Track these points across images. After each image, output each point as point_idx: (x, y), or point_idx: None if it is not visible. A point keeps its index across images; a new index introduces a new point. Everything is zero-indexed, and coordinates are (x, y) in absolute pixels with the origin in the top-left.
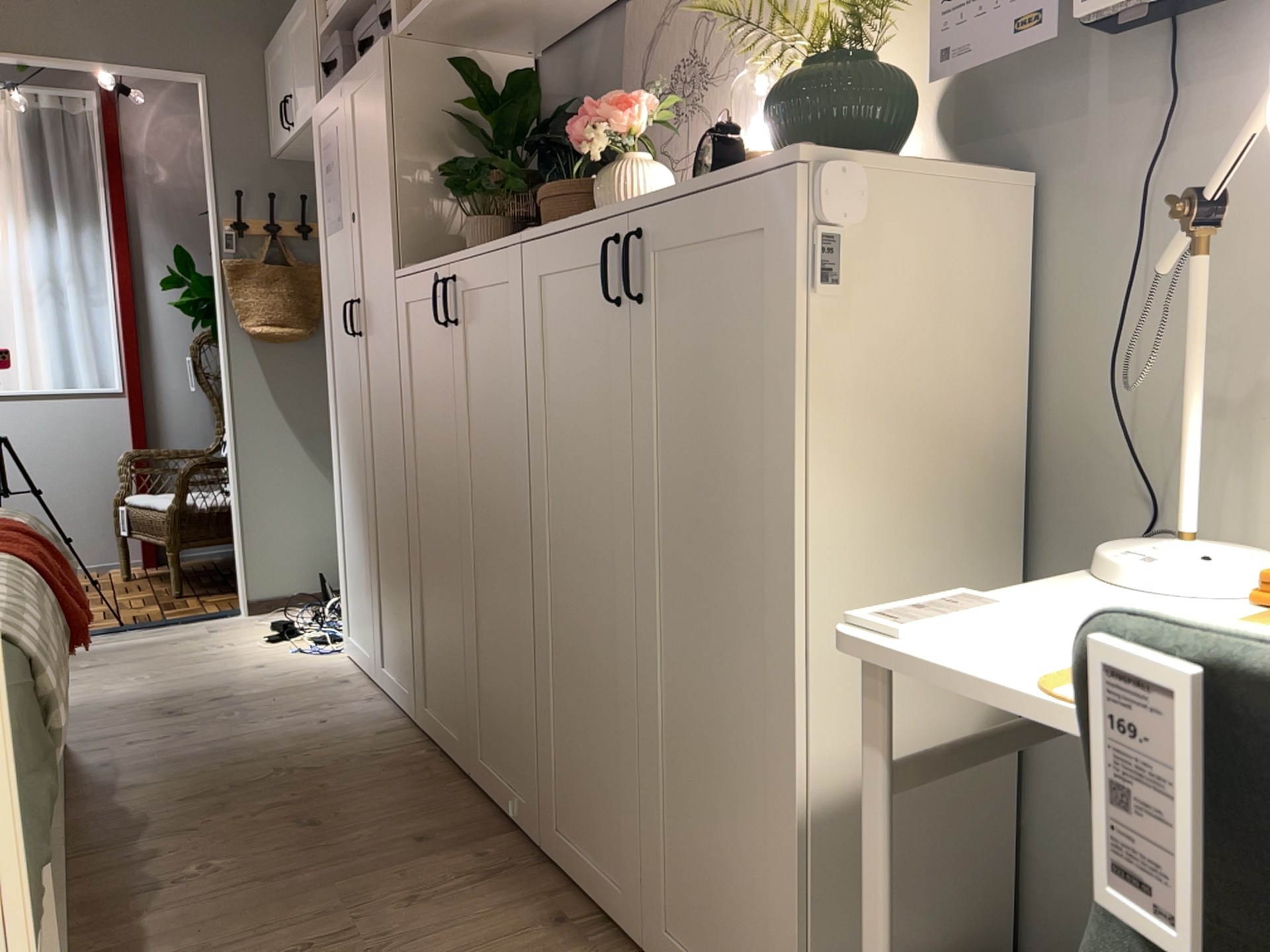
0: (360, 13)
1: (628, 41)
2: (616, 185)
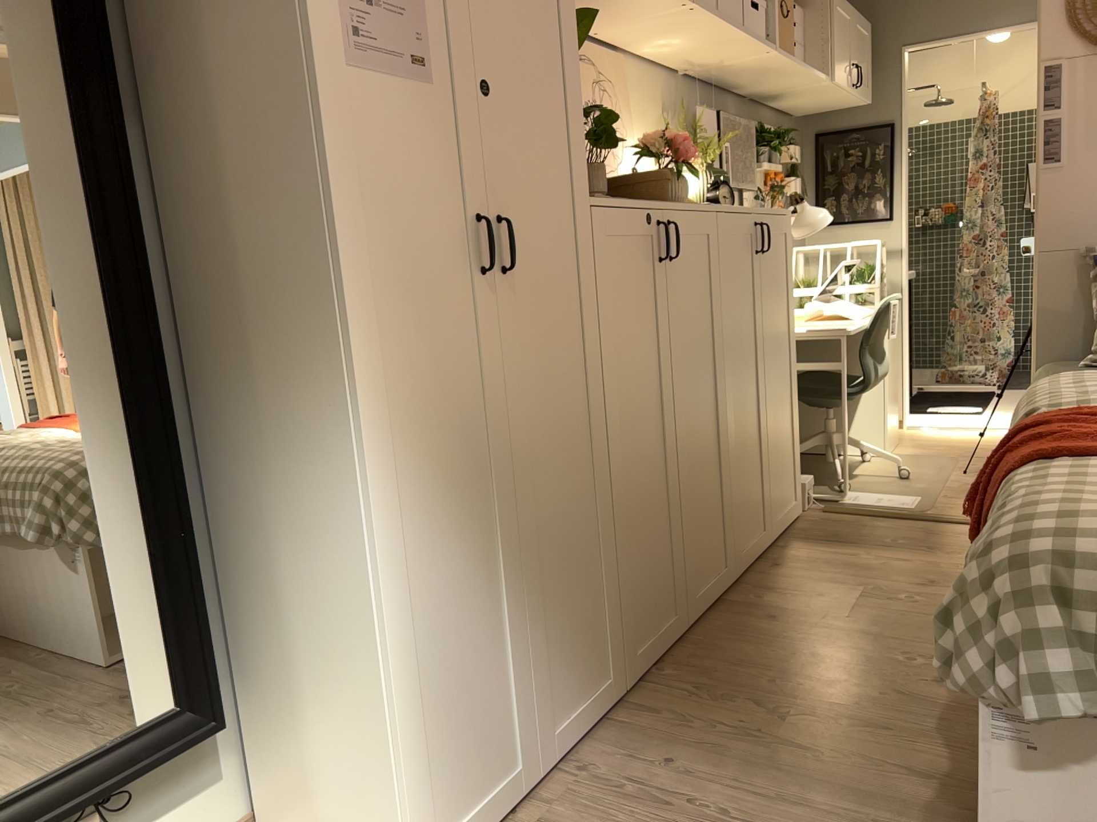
0: None
1: None
2: (688, 186)
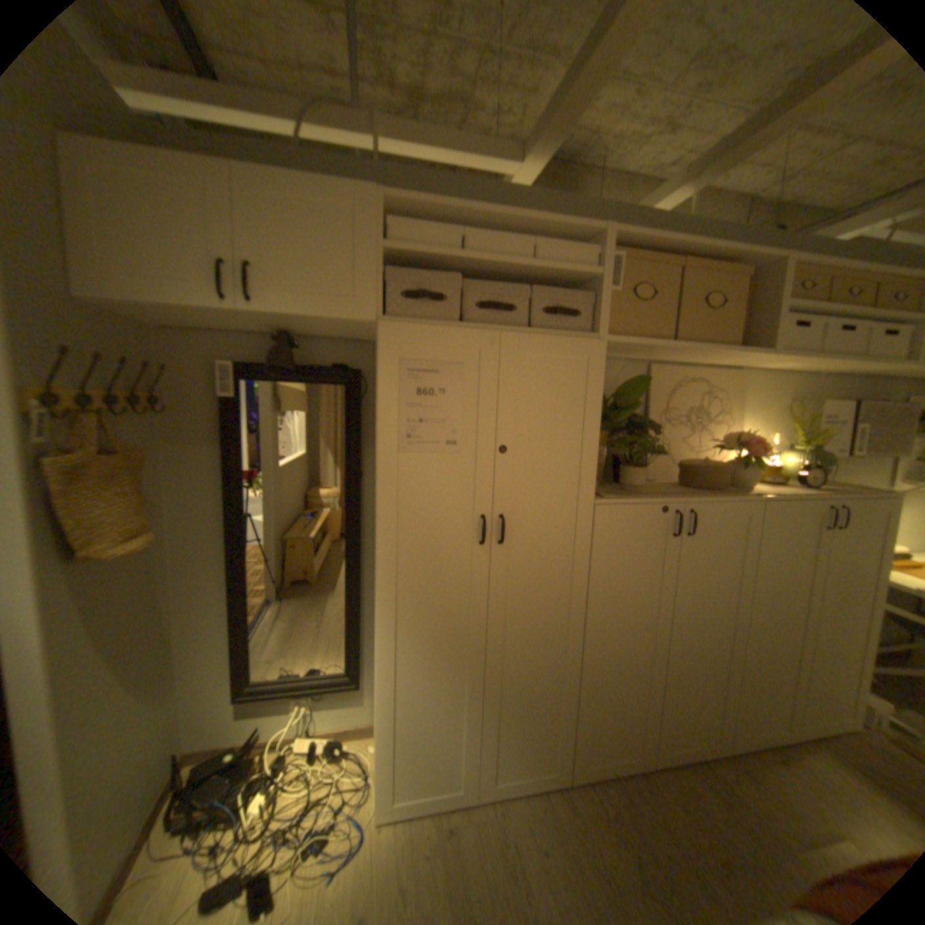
0: (456, 265)
1: (653, 384)
2: (761, 474)
